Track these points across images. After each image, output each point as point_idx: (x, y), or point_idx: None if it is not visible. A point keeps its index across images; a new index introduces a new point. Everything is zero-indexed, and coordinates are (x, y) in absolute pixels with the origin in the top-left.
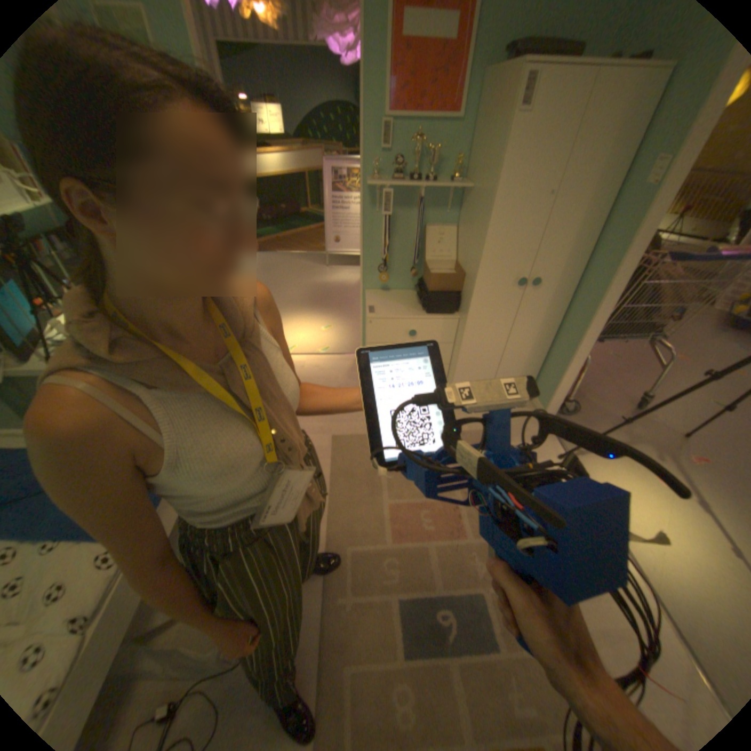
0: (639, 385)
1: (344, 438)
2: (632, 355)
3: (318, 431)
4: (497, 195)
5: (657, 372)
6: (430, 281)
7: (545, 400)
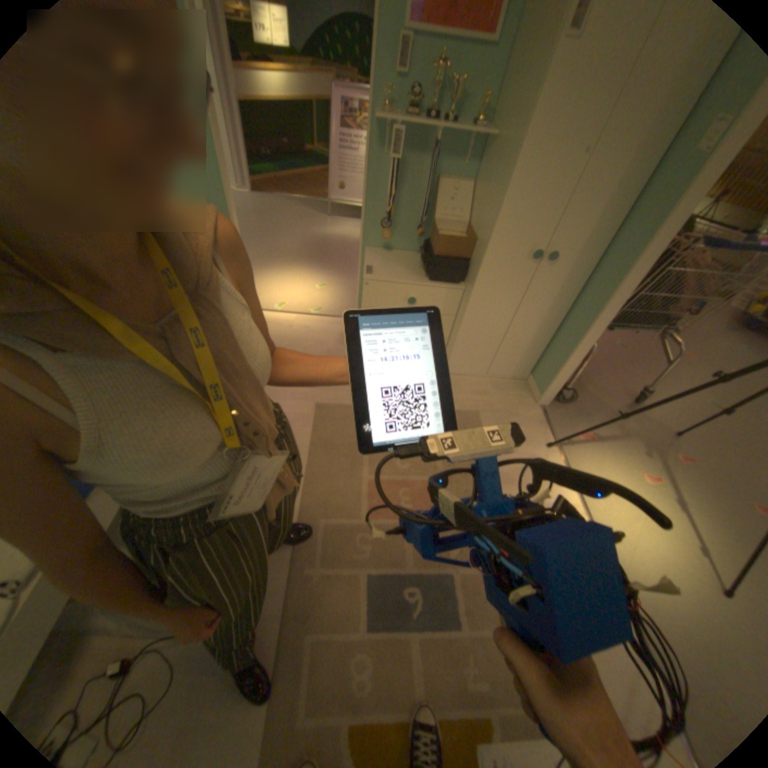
0: (640, 379)
1: (328, 407)
2: (639, 346)
3: (302, 397)
4: (524, 146)
5: (661, 367)
6: (437, 243)
7: (543, 386)
